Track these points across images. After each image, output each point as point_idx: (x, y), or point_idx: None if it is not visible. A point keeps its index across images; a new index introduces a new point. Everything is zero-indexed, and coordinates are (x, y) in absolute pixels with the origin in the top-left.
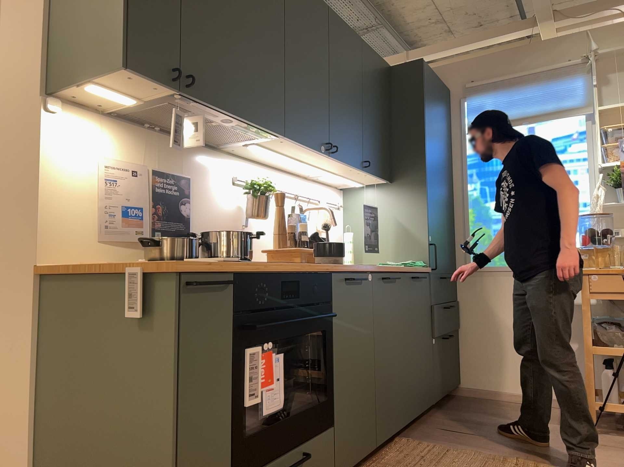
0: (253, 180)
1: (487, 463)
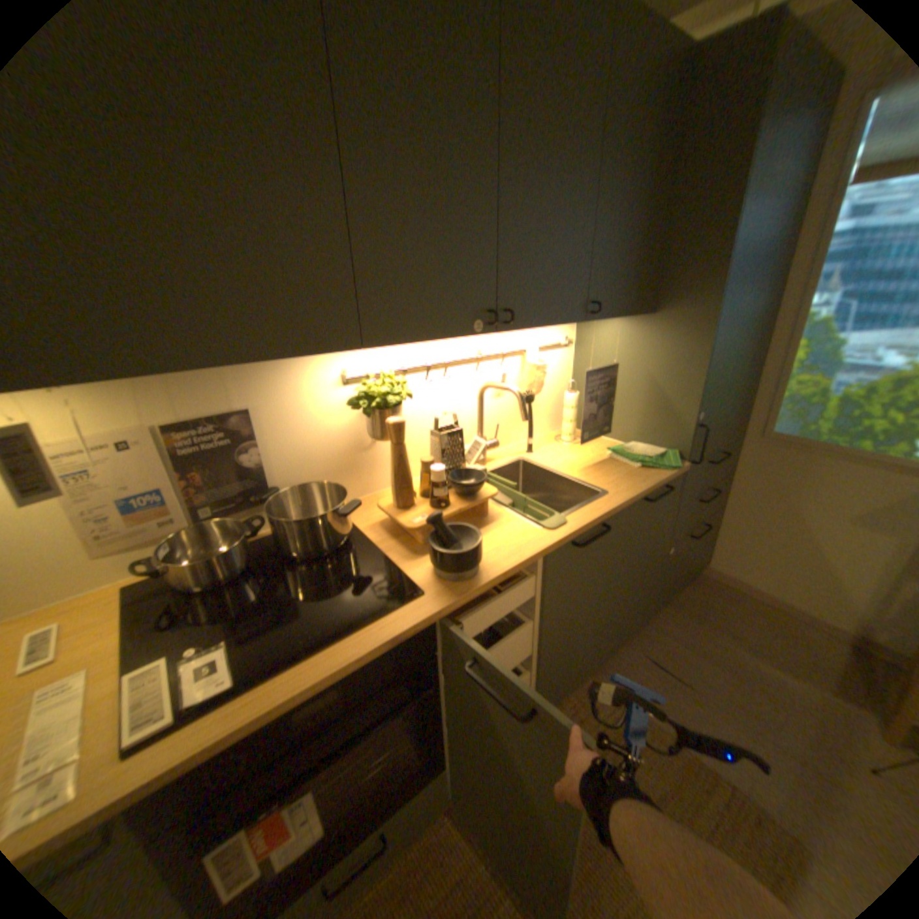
0: (369, 383)
1: (683, 784)
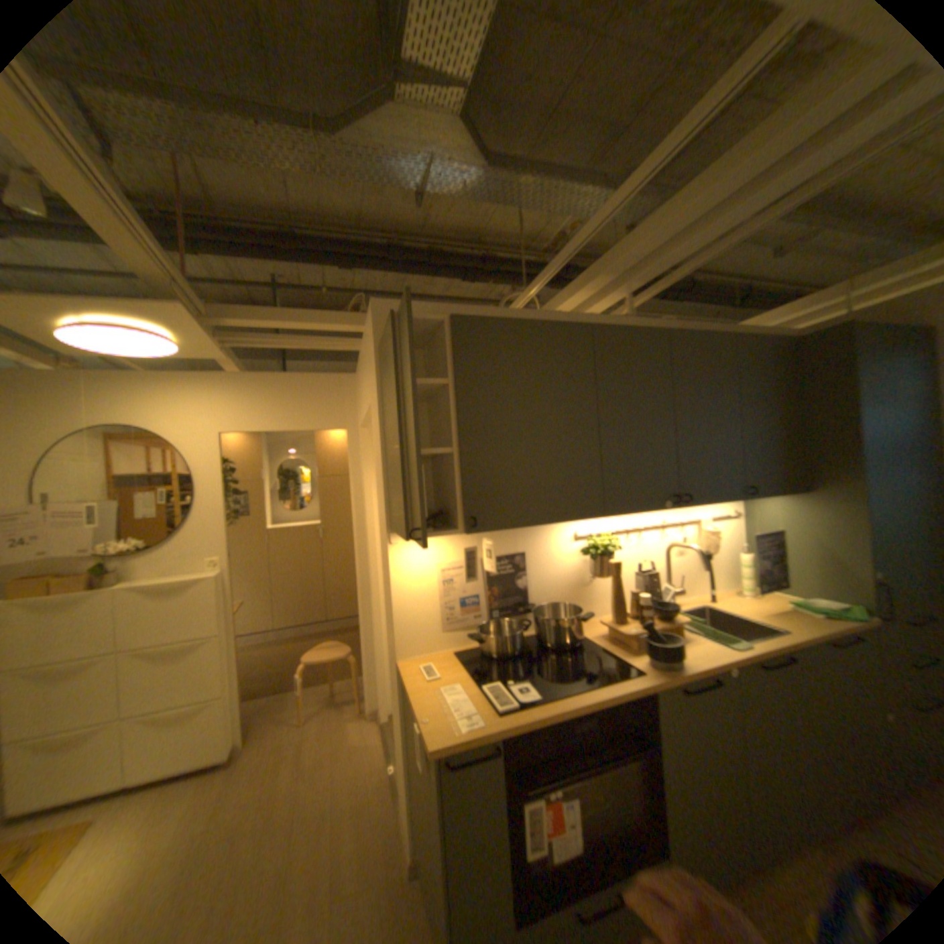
0: (593, 539)
1: None
